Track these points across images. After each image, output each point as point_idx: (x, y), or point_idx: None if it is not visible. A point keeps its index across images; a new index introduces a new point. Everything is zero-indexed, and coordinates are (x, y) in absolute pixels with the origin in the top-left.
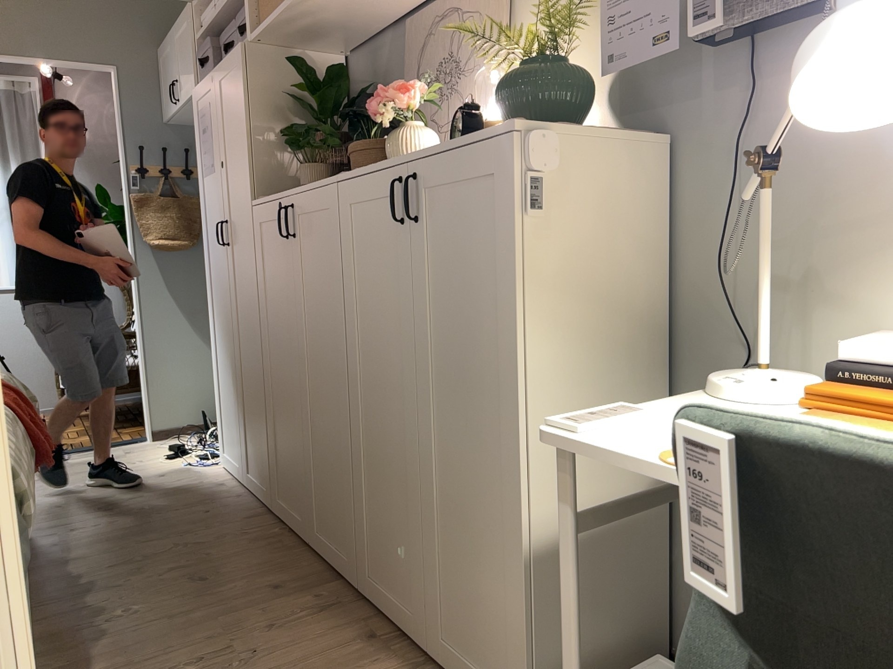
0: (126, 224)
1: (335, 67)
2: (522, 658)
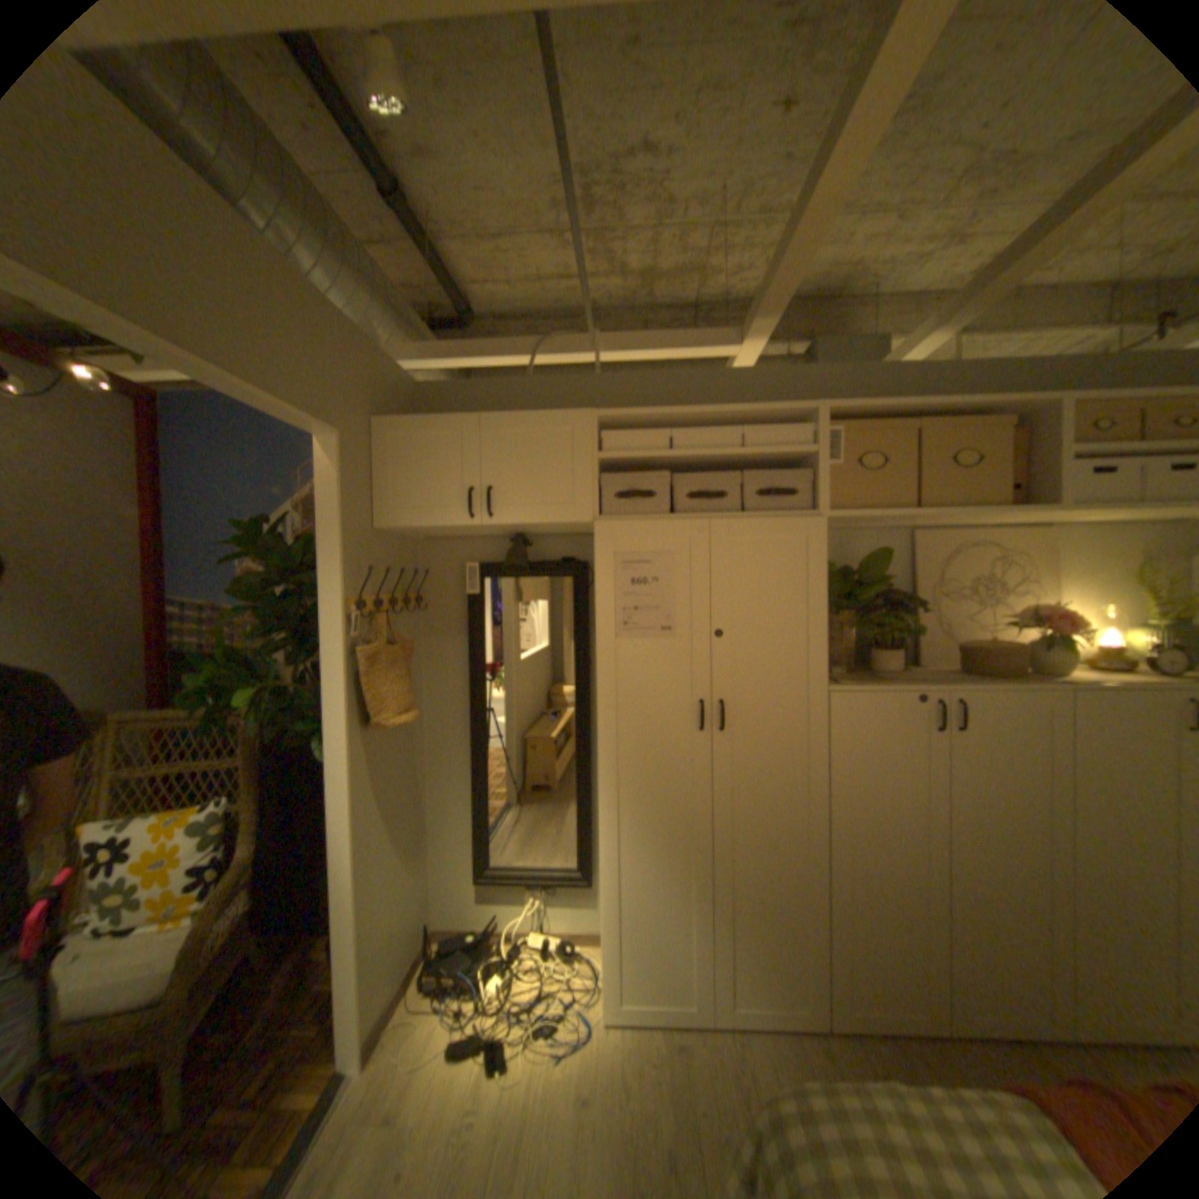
0: (322, 698)
1: (874, 558)
2: None
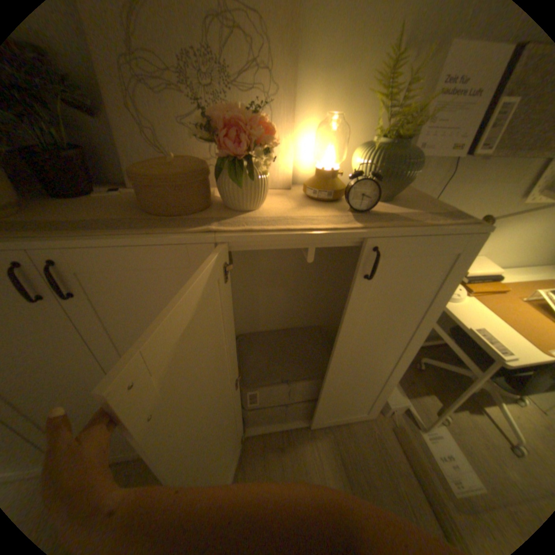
0: None
1: None
2: (382, 403)
